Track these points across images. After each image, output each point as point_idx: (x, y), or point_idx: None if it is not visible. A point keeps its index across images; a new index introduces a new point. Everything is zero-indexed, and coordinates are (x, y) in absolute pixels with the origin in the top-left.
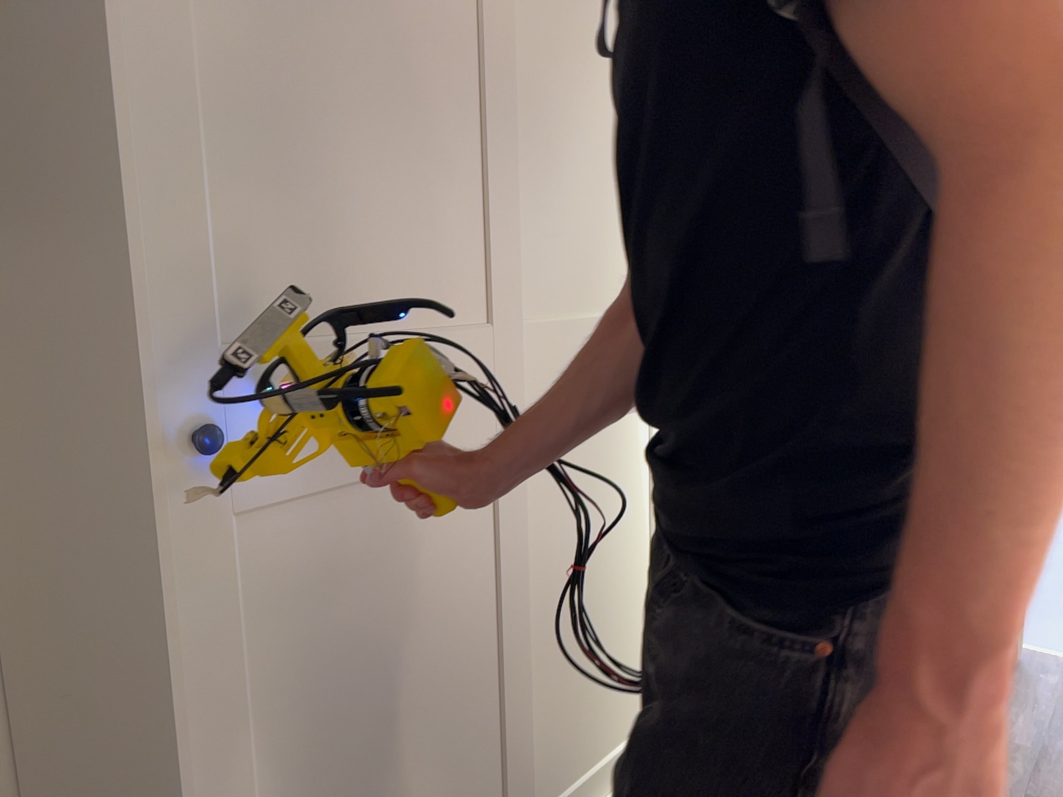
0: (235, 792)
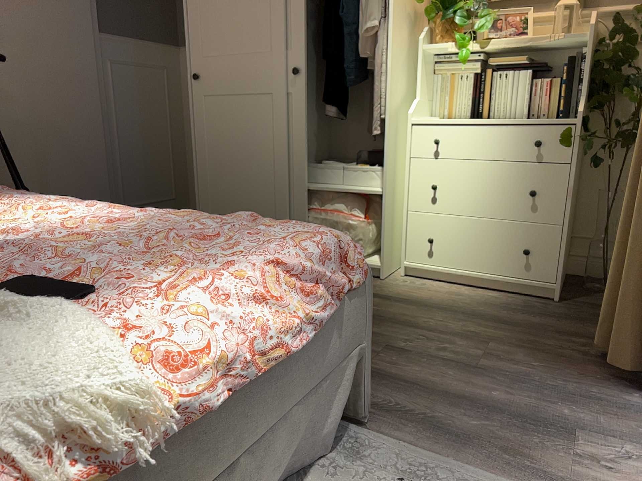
0: (204, 159)
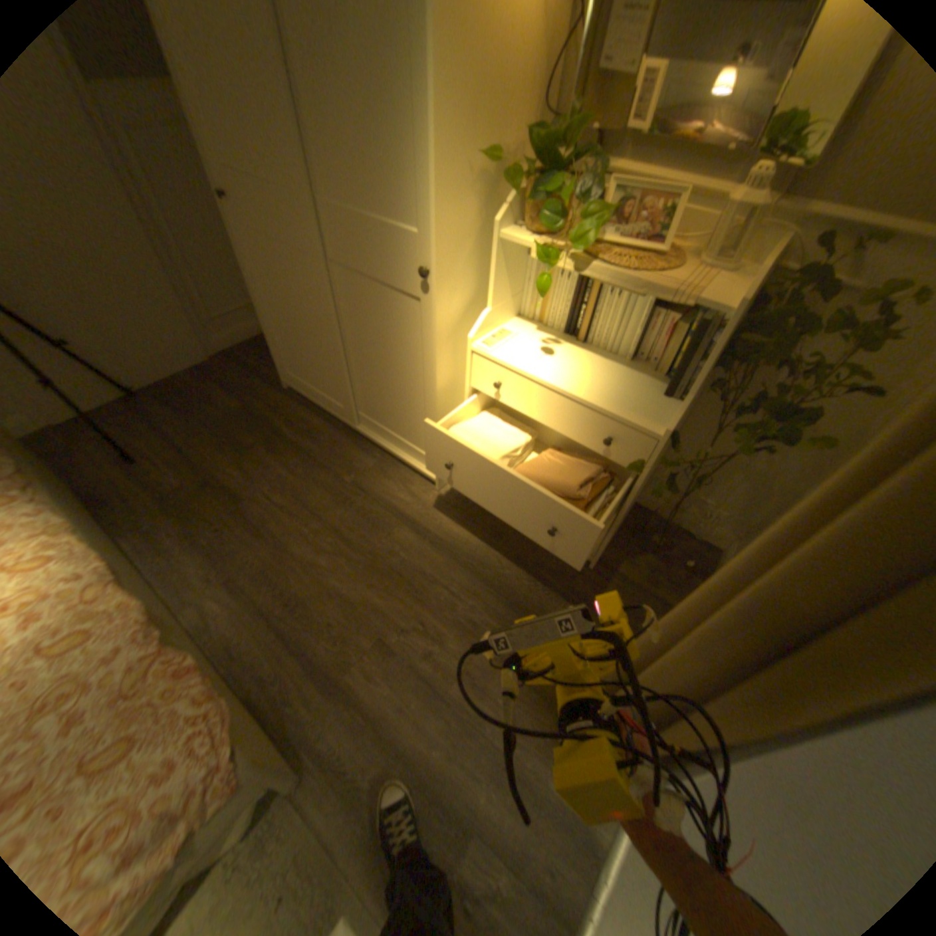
0: (263, 302)
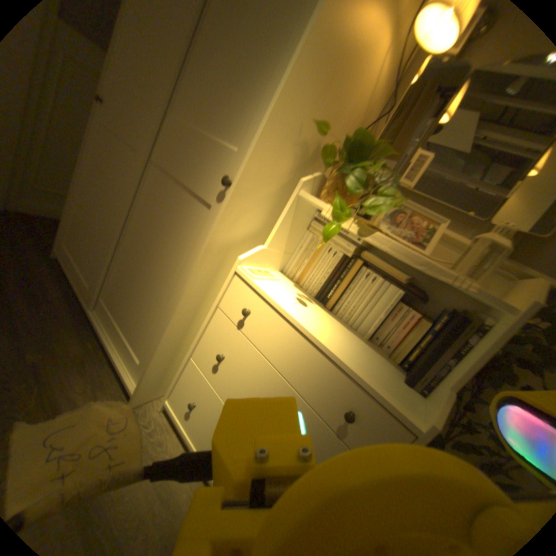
0: (79, 184)
